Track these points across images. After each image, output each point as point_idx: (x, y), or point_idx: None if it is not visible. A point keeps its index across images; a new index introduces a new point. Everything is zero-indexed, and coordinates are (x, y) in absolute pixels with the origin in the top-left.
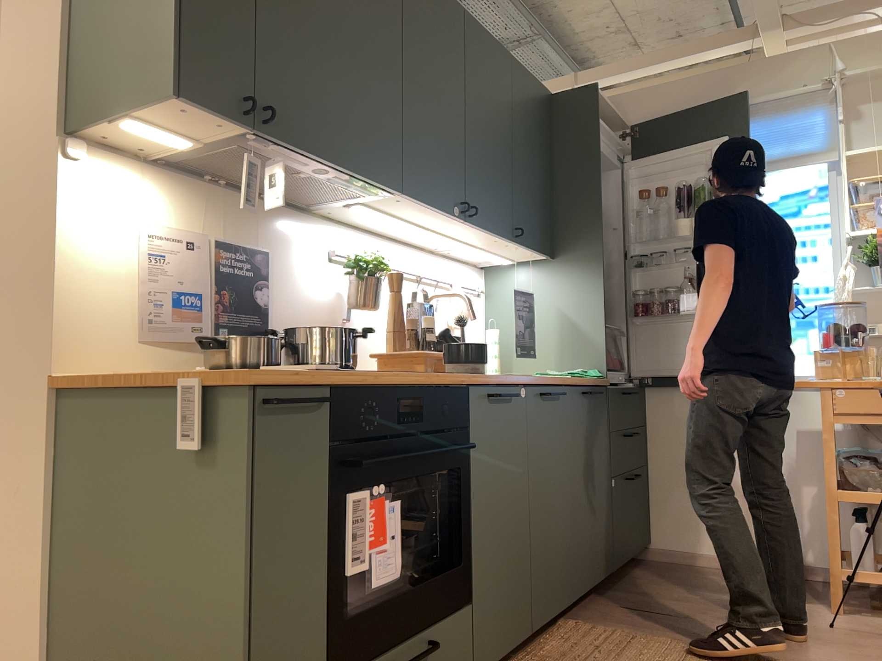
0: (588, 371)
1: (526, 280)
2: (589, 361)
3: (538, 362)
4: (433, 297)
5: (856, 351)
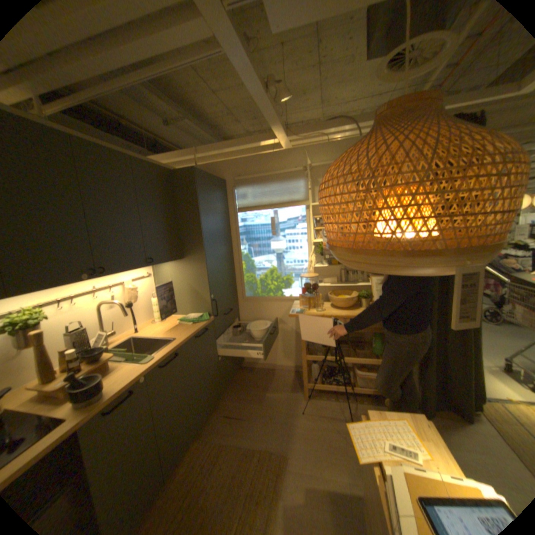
0: (202, 315)
1: (170, 269)
2: (203, 309)
3: (180, 308)
4: (101, 304)
5: (314, 294)
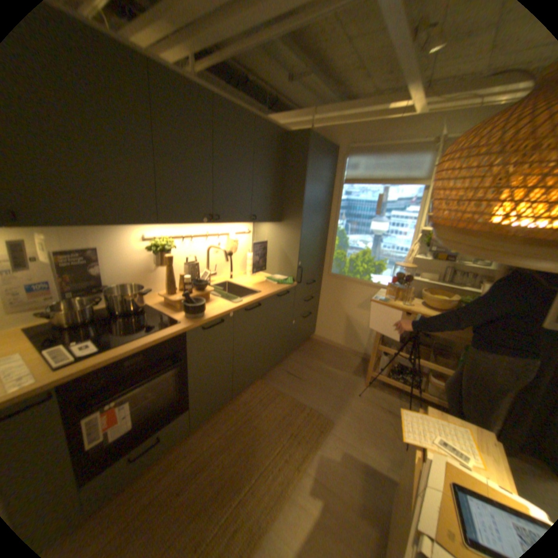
0: (287, 278)
1: (268, 229)
2: (289, 272)
3: (269, 267)
4: (211, 246)
5: (406, 287)
